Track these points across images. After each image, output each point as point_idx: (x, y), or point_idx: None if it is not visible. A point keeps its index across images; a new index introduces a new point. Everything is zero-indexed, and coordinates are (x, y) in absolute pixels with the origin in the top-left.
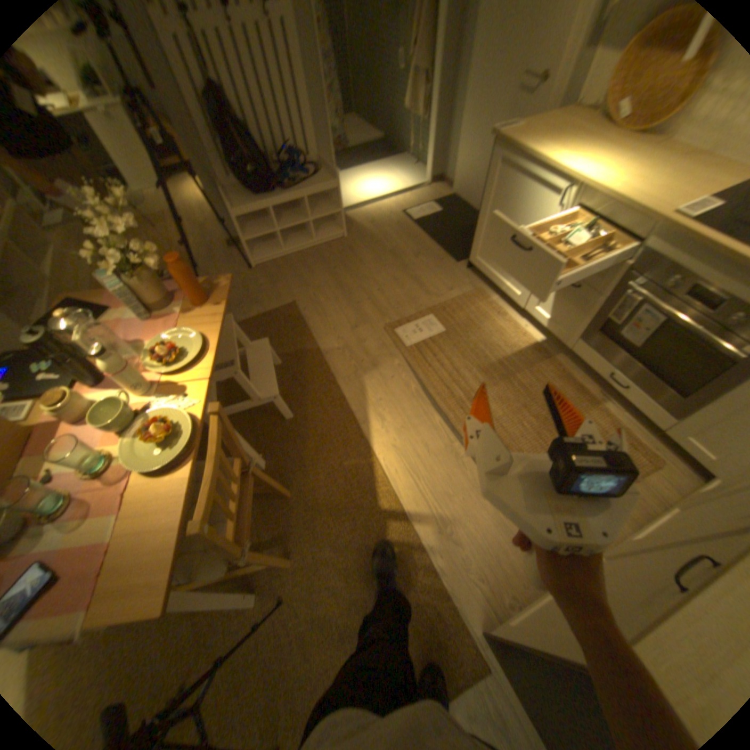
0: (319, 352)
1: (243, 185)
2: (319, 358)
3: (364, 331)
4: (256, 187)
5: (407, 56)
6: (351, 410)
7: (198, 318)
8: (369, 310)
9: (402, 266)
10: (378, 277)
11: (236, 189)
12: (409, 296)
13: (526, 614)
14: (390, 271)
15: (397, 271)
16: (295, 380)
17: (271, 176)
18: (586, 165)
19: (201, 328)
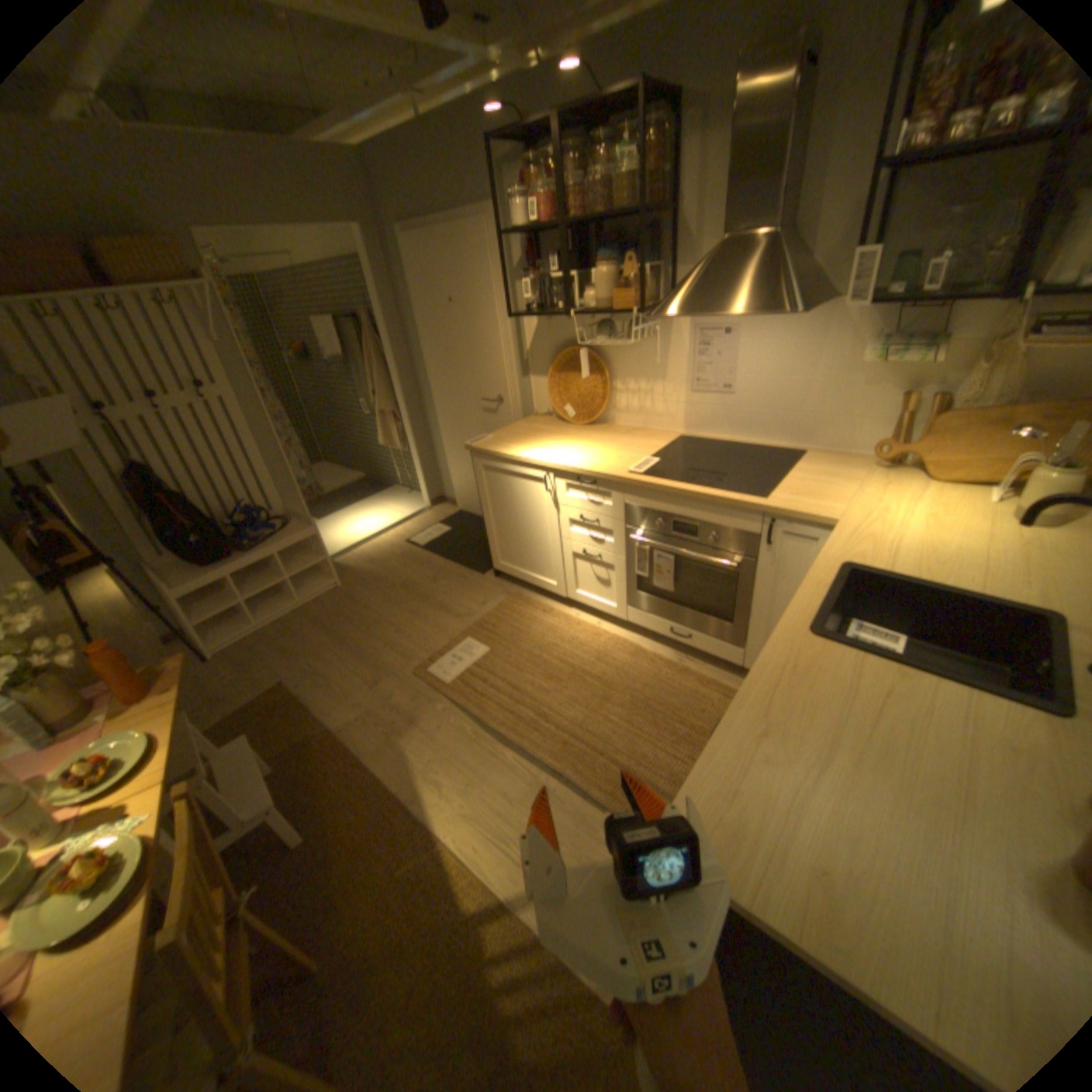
0: (327, 736)
1: (184, 562)
2: (329, 744)
3: (386, 687)
4: (202, 560)
5: (368, 405)
6: (390, 794)
7: (134, 719)
8: (387, 659)
9: (418, 598)
10: (391, 618)
11: (172, 569)
12: (435, 628)
13: None
14: (405, 608)
15: (413, 605)
16: (297, 788)
17: (223, 544)
18: (551, 457)
19: (141, 728)
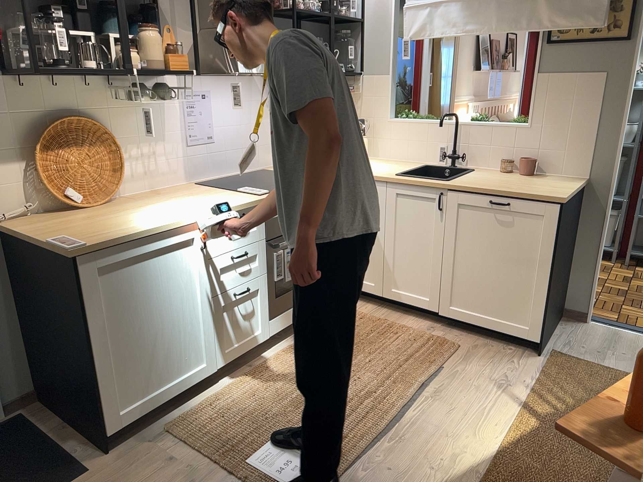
0: None
1: None
2: None
3: None
4: None
5: None
6: None
7: None
8: None
9: None
10: None
11: None
12: None
13: (507, 344)
14: None
15: None
16: None
17: None
18: (189, 213)
19: None
